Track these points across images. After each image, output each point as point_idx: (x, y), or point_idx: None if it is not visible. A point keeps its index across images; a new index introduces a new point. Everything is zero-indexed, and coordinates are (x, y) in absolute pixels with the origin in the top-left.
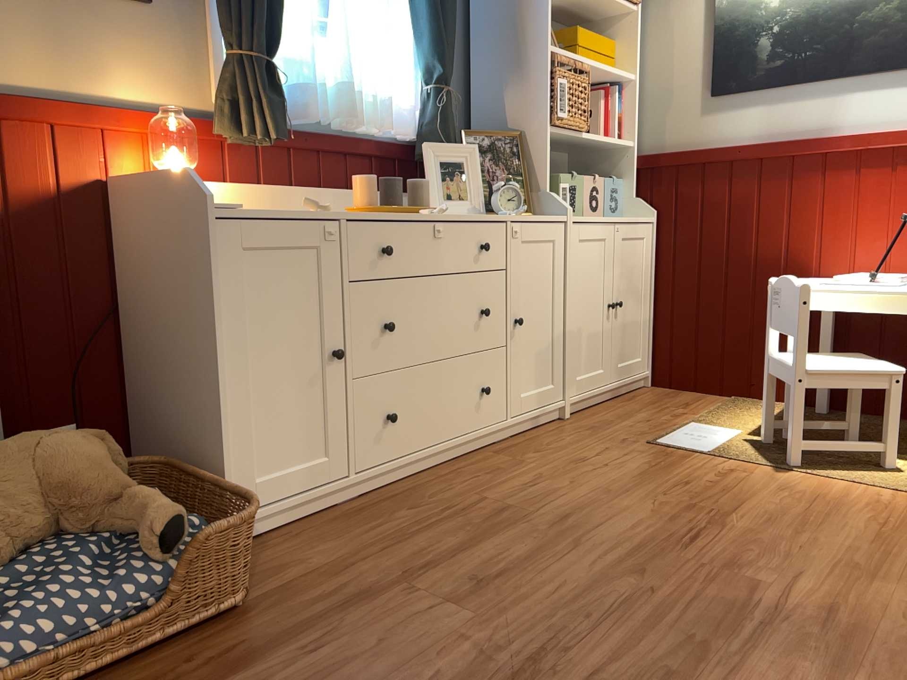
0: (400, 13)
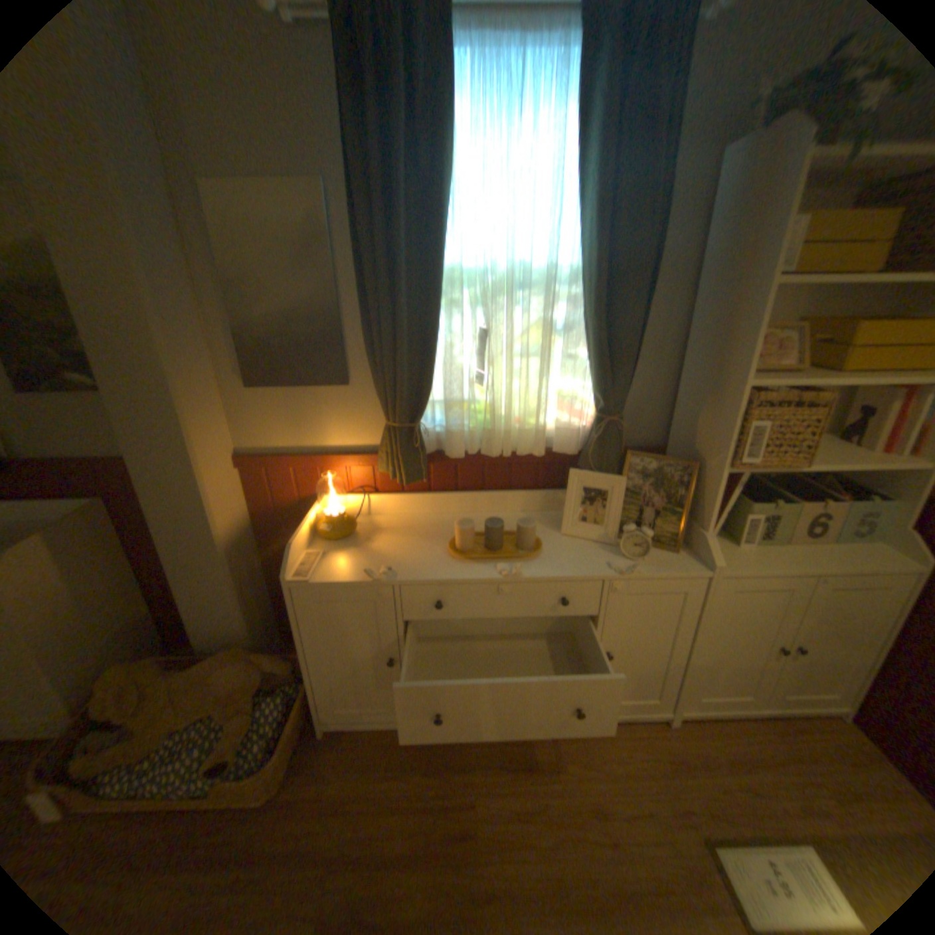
0: (578, 340)
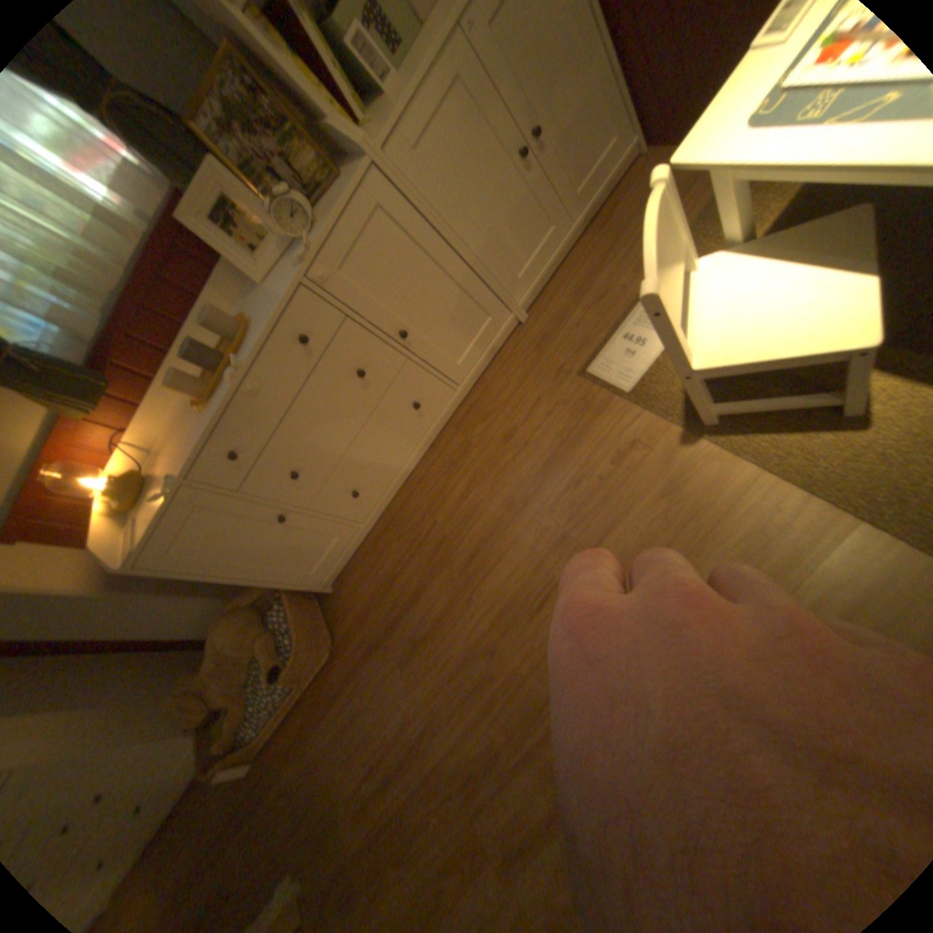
0: None
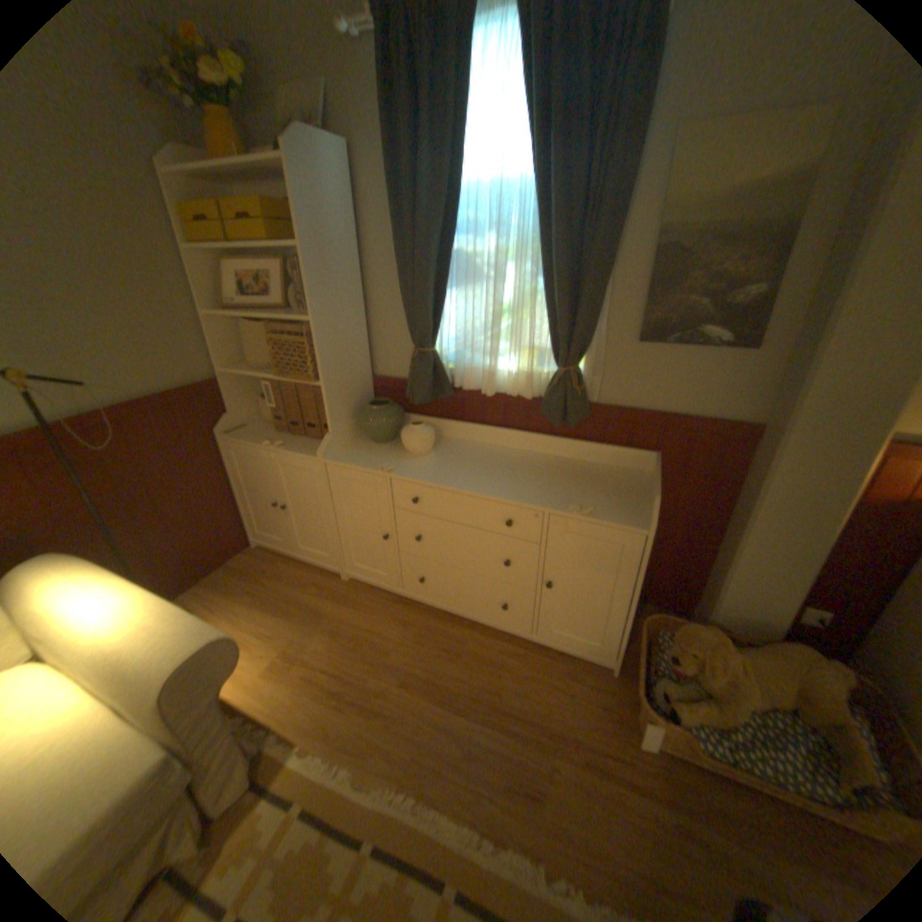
0: None
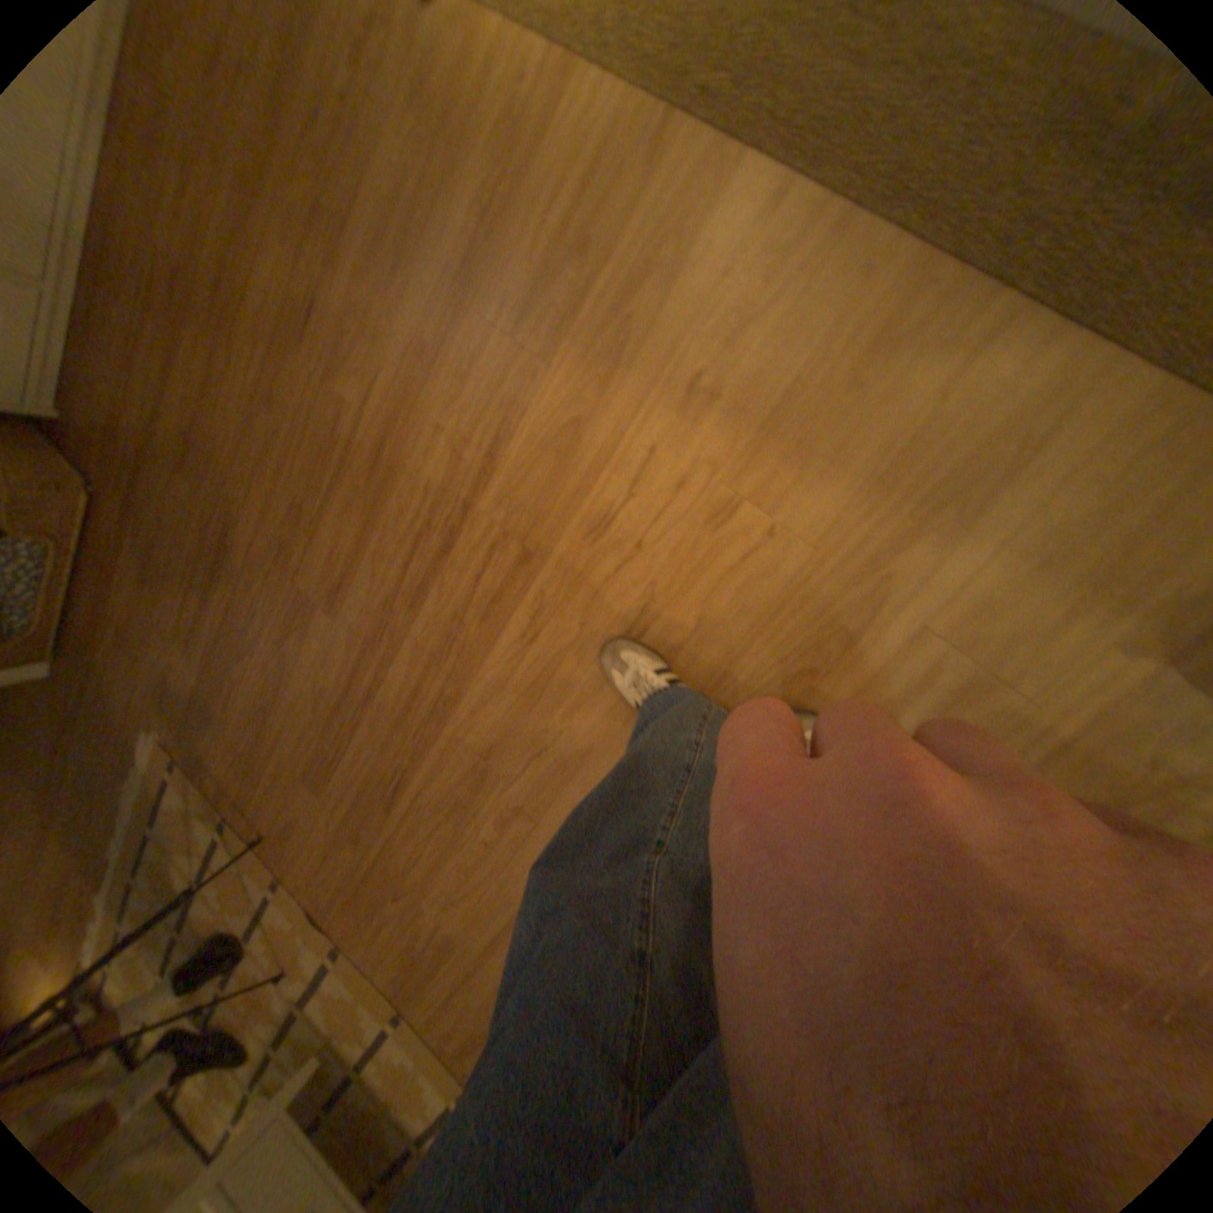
0: None
